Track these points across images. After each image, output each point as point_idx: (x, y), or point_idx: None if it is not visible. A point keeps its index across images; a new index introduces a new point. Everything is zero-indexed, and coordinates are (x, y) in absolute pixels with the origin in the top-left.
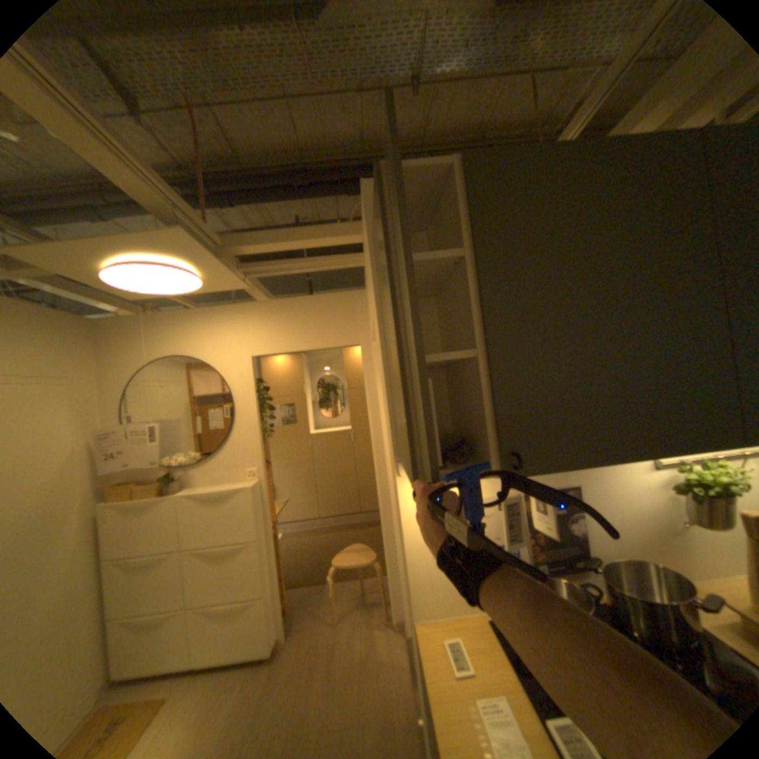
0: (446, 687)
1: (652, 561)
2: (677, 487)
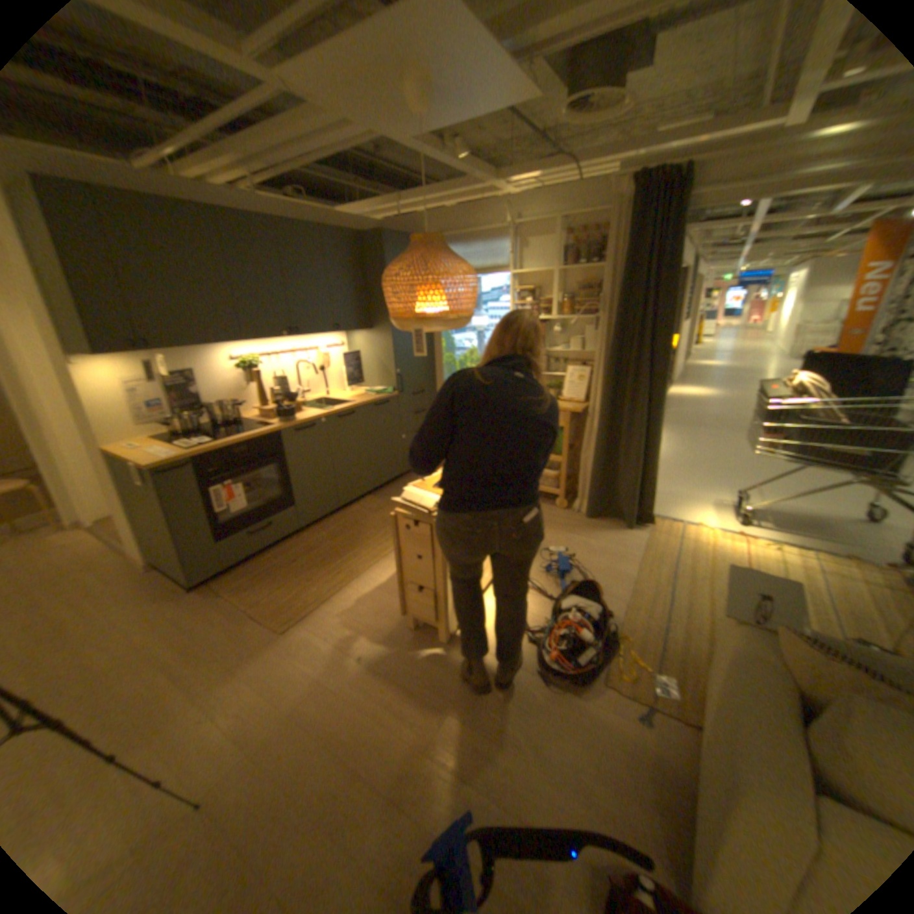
0: (123, 453)
1: (226, 401)
2: (234, 367)
